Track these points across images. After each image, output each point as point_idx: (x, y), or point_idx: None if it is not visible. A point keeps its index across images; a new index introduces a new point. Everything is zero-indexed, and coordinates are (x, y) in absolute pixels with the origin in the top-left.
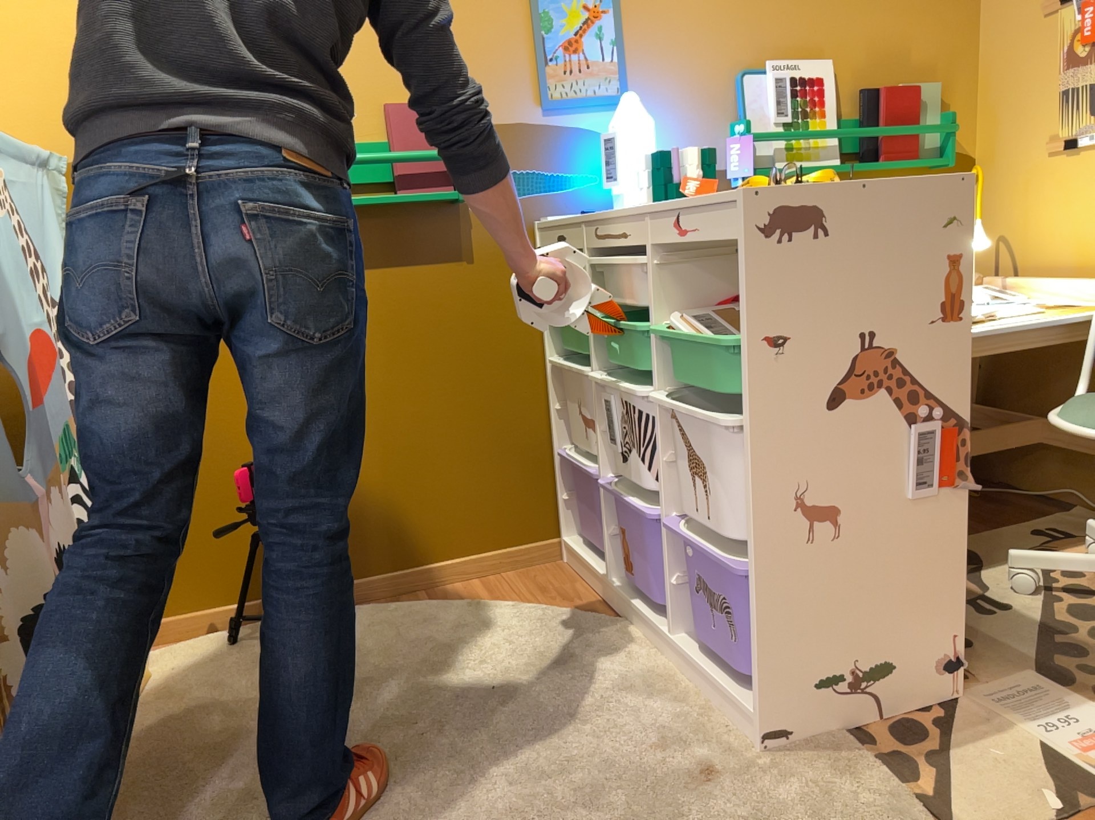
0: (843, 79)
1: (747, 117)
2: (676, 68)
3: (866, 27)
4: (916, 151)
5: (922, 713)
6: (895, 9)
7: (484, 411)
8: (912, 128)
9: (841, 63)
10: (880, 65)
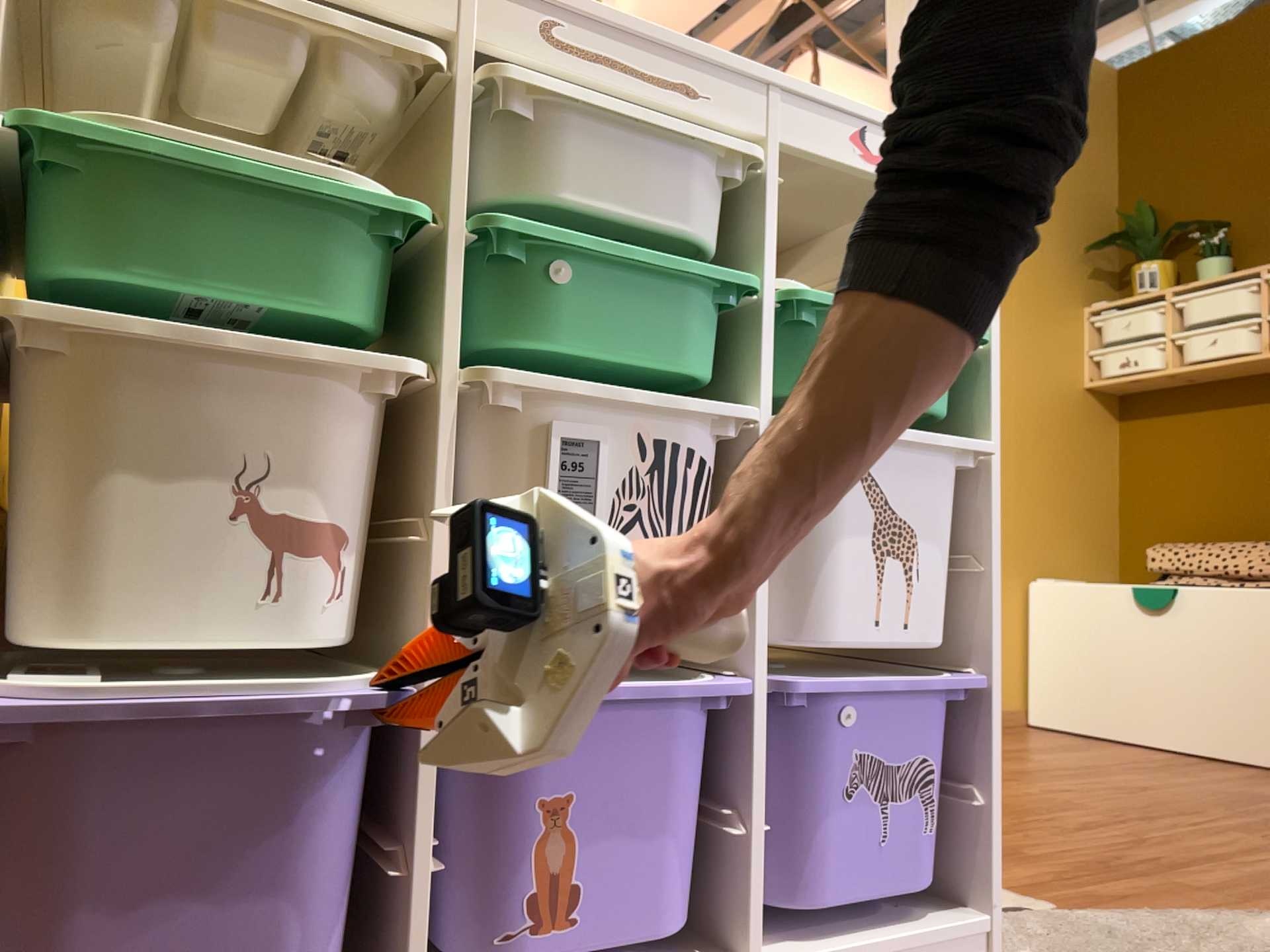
0: None
1: None
2: None
3: None
4: None
5: None
6: None
7: None
8: None
9: None
10: None
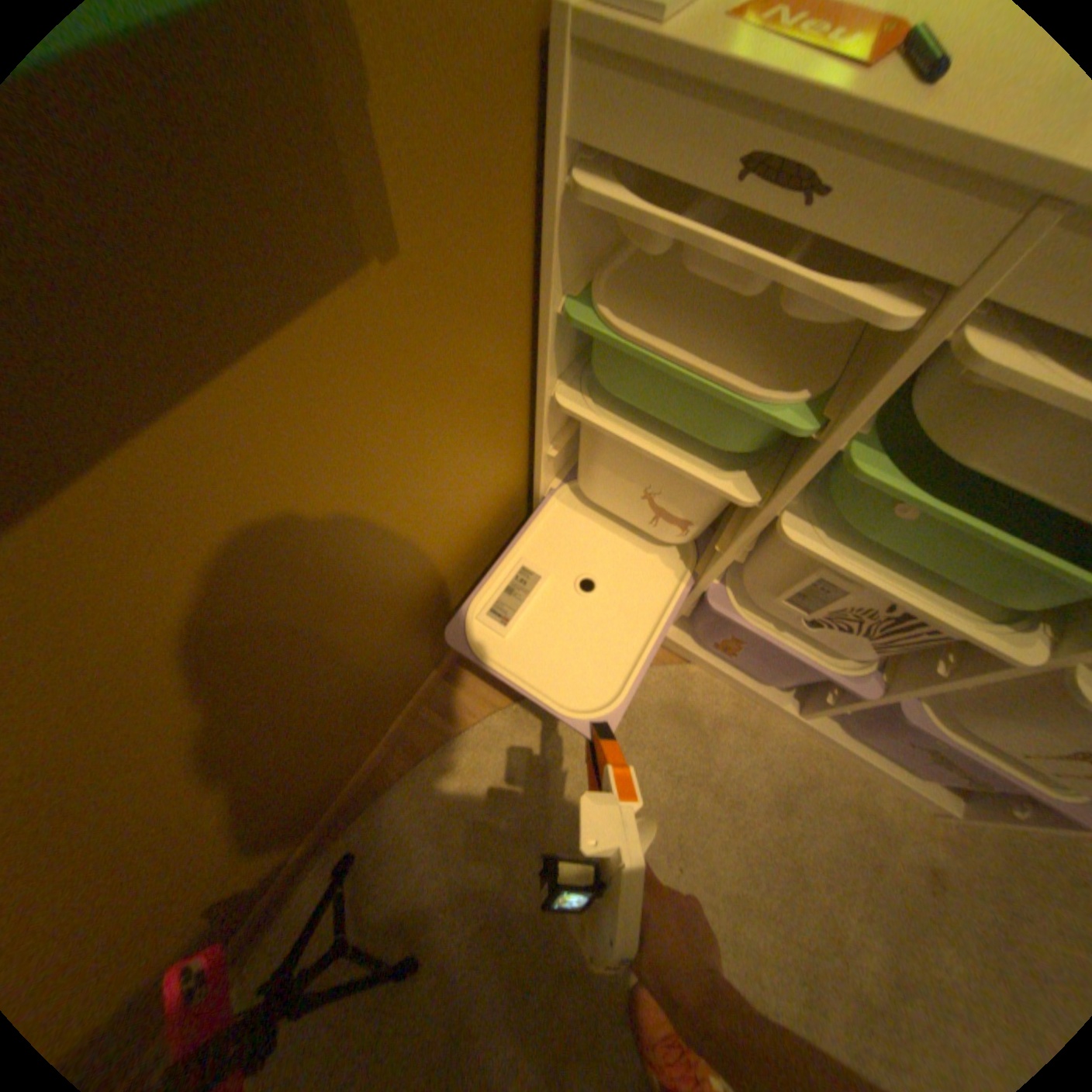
0: None
1: None
2: None
3: None
4: None
5: None
6: None
7: (457, 523)
8: None
9: None
10: None
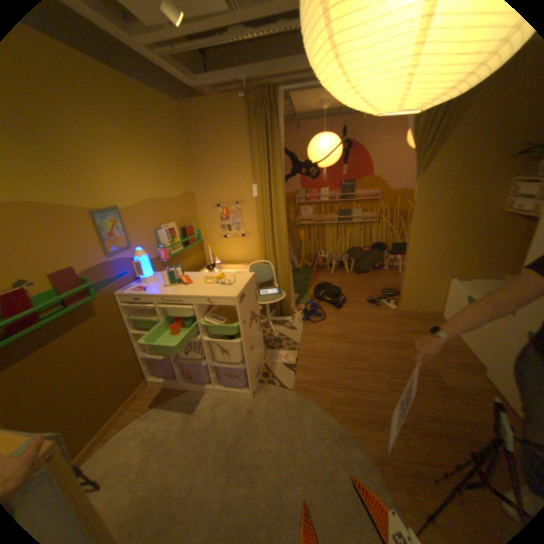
0: (177, 225)
1: (162, 242)
2: (141, 233)
3: (178, 211)
4: (195, 240)
5: (263, 369)
6: (182, 206)
7: (115, 359)
8: (195, 236)
9: (176, 221)
10: (183, 220)
